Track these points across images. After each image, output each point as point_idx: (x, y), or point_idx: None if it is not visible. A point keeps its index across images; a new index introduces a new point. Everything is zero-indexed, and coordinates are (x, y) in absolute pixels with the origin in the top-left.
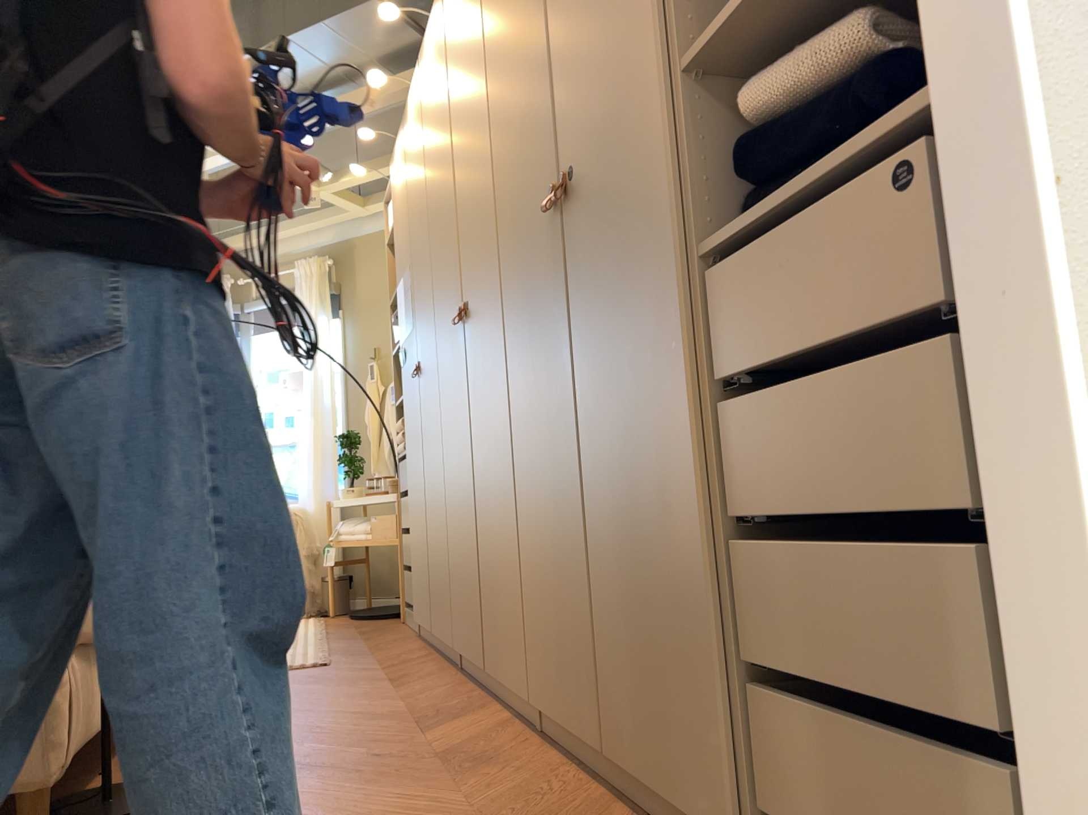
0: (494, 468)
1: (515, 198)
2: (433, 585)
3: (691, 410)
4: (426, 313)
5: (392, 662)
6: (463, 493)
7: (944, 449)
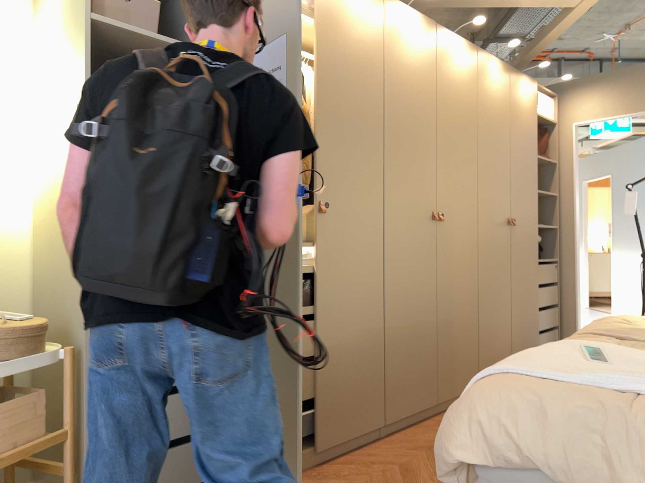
0: (457, 299)
1: (487, 200)
2: (327, 404)
3: (536, 287)
4: (355, 173)
5: (364, 475)
6: (415, 314)
7: (555, 295)
